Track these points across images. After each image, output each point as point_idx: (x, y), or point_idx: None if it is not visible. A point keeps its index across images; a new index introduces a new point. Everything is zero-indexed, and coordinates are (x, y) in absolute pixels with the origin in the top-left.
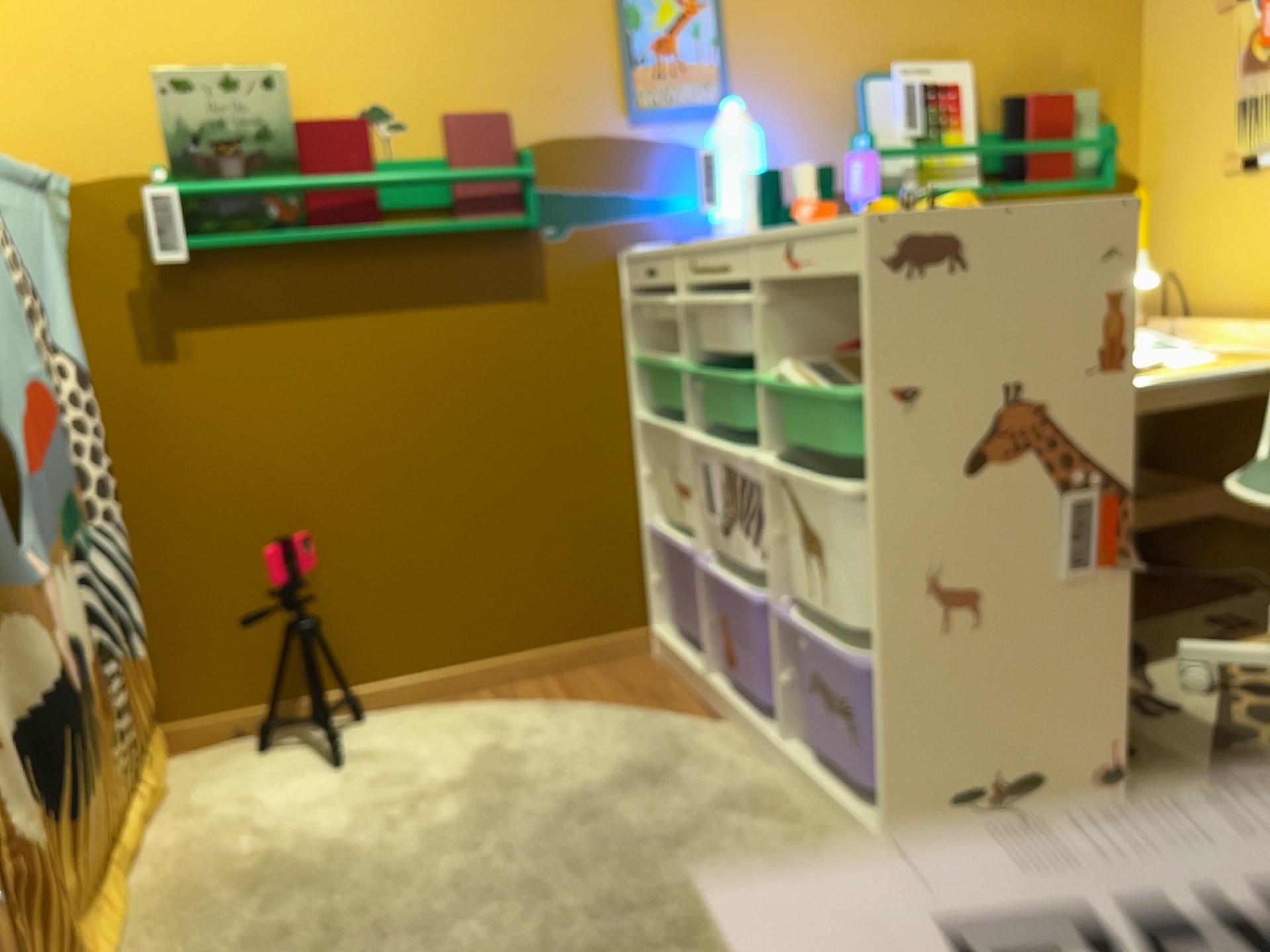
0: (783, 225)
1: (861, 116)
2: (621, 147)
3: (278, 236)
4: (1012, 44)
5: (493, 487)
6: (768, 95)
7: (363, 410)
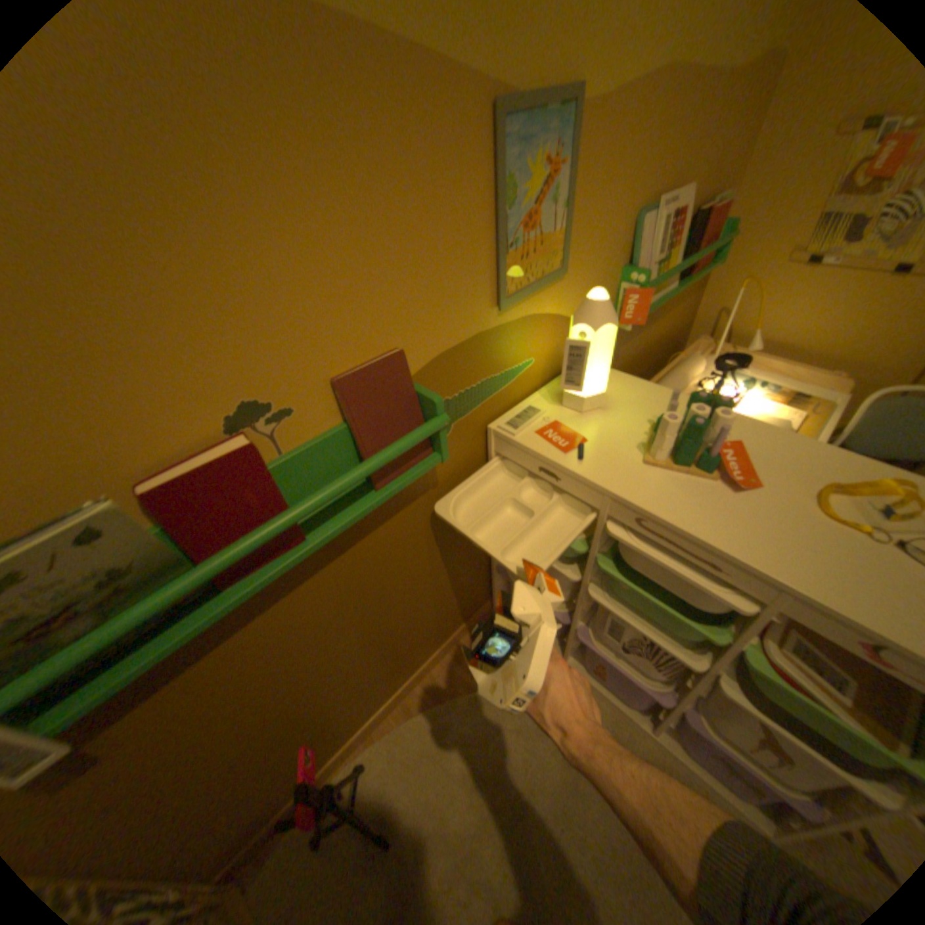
0: (710, 471)
1: (632, 245)
2: (491, 337)
3: (193, 631)
4: (712, 157)
5: (411, 607)
6: (589, 245)
7: (313, 641)
